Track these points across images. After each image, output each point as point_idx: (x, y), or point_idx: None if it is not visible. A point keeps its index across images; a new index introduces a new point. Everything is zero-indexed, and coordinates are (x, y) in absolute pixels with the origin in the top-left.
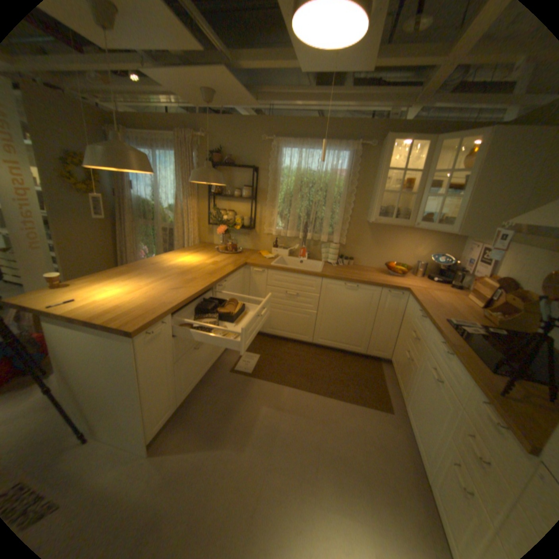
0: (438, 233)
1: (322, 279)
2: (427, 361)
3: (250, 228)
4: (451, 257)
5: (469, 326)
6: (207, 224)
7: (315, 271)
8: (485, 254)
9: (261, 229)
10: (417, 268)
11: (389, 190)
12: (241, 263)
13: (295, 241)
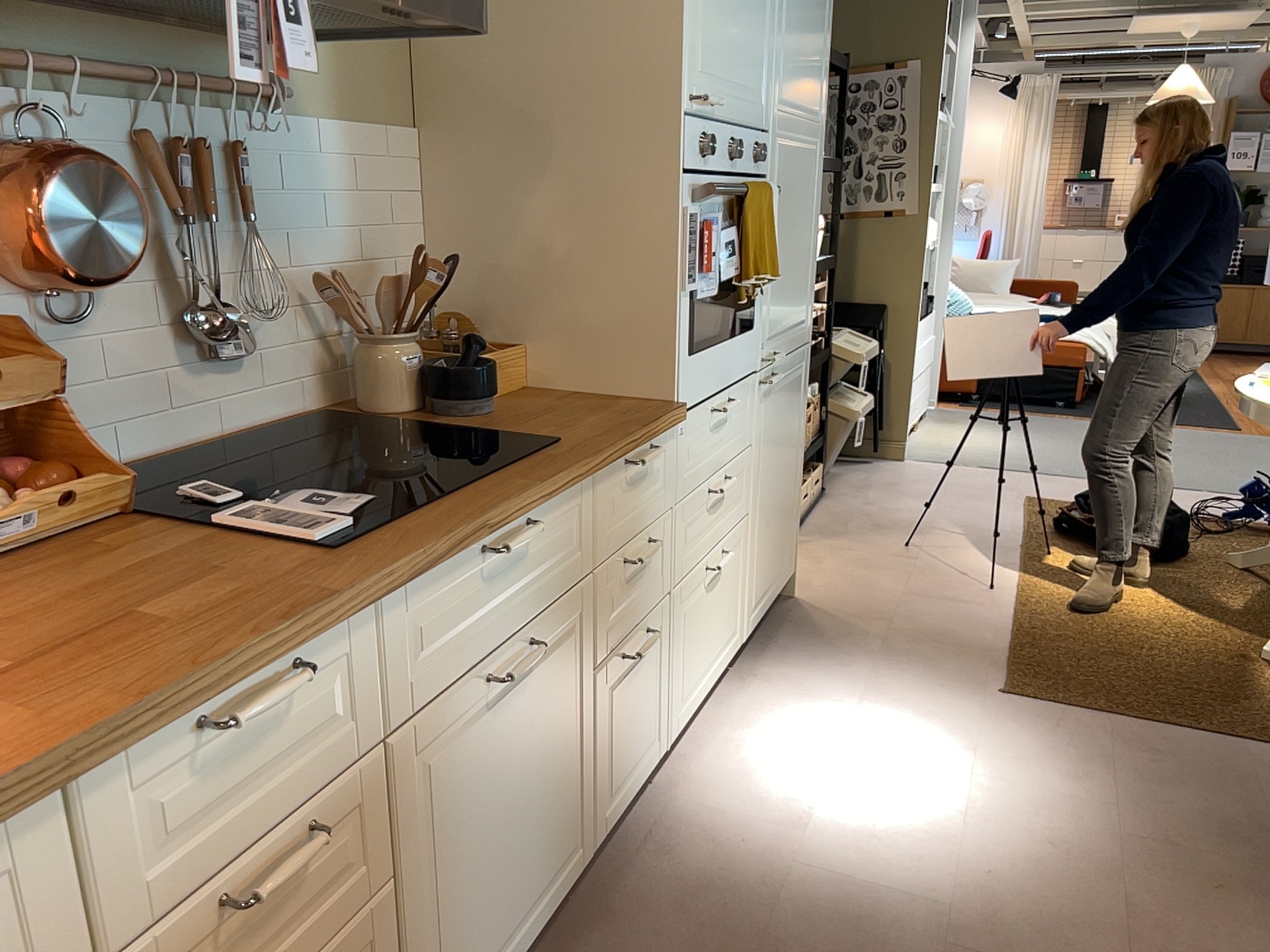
0: None
1: None
2: (425, 757)
3: None
4: None
5: (290, 511)
6: None
7: None
8: None
9: None
10: None
11: None
12: None
13: None
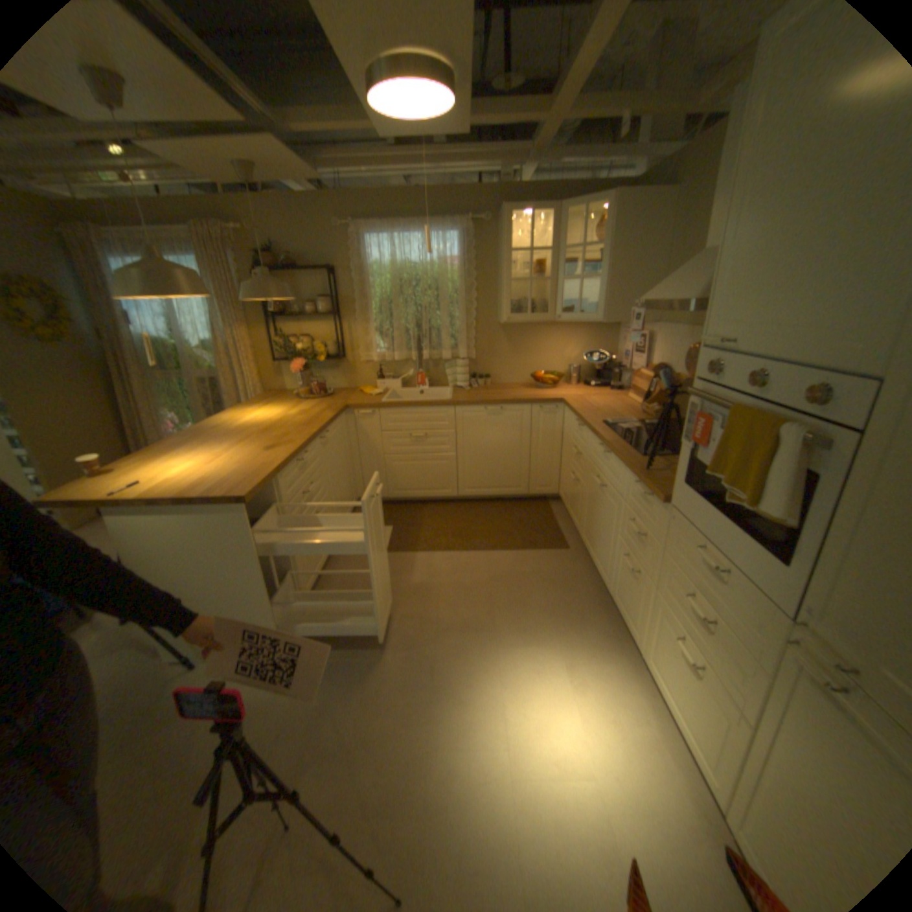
0: (586, 326)
1: (455, 409)
2: (590, 473)
3: (338, 357)
4: (604, 353)
5: (624, 422)
6: (270, 361)
7: (443, 400)
8: (637, 342)
9: (356, 356)
10: (569, 374)
11: (518, 278)
12: (340, 407)
13: (407, 366)
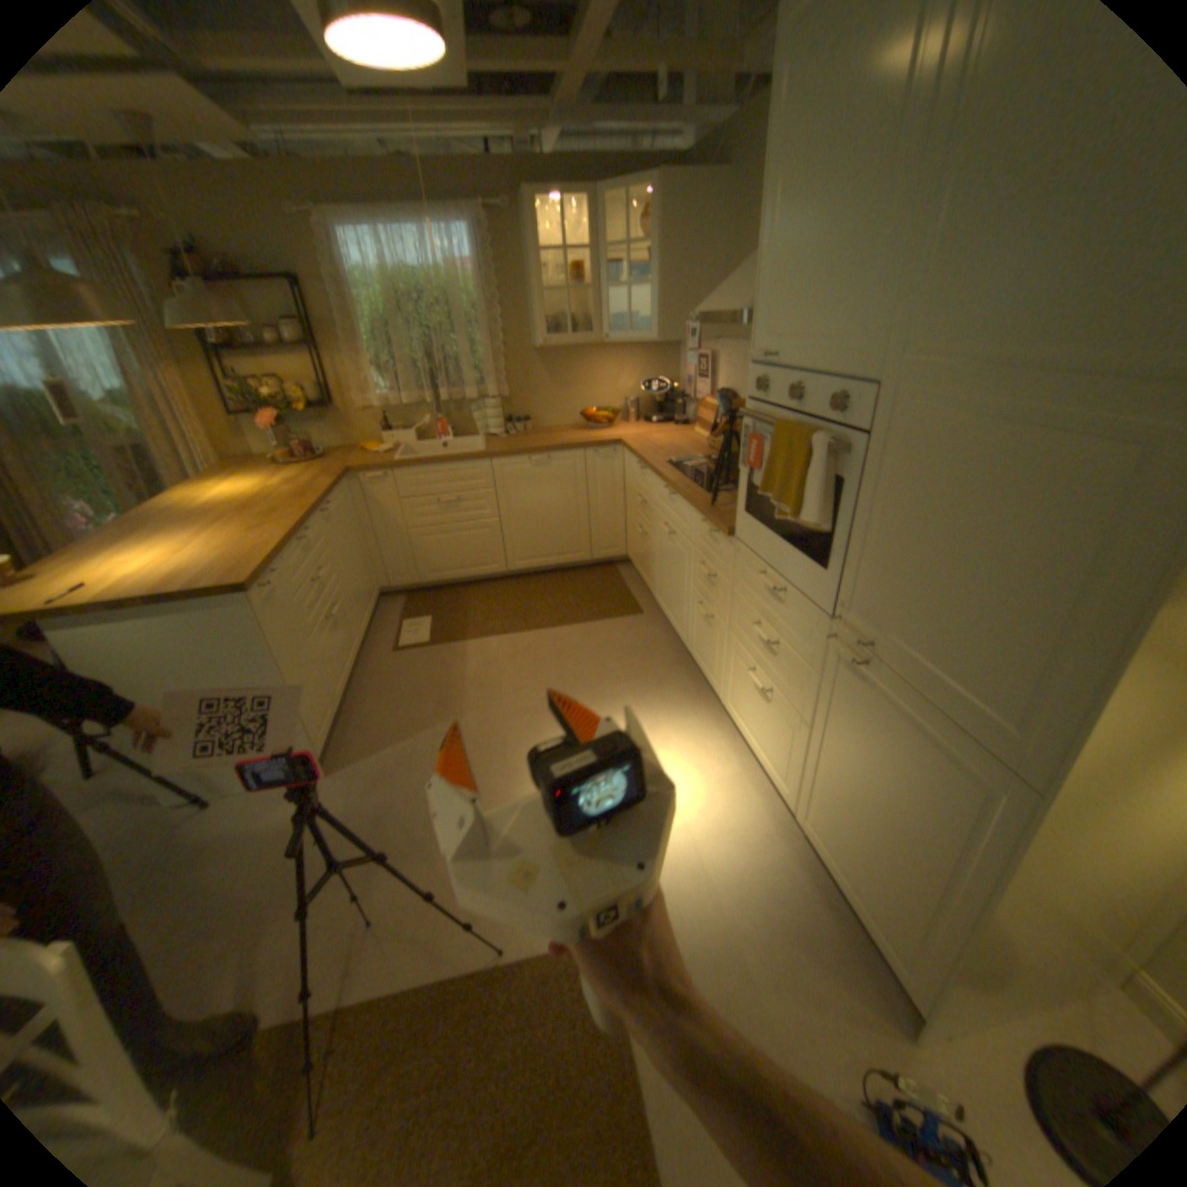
0: (641, 348)
1: (491, 462)
2: (658, 524)
3: (322, 405)
4: (664, 381)
5: (689, 461)
6: (222, 416)
7: (475, 452)
8: (699, 367)
9: (348, 402)
10: (626, 411)
11: (552, 288)
12: (338, 471)
13: (420, 411)
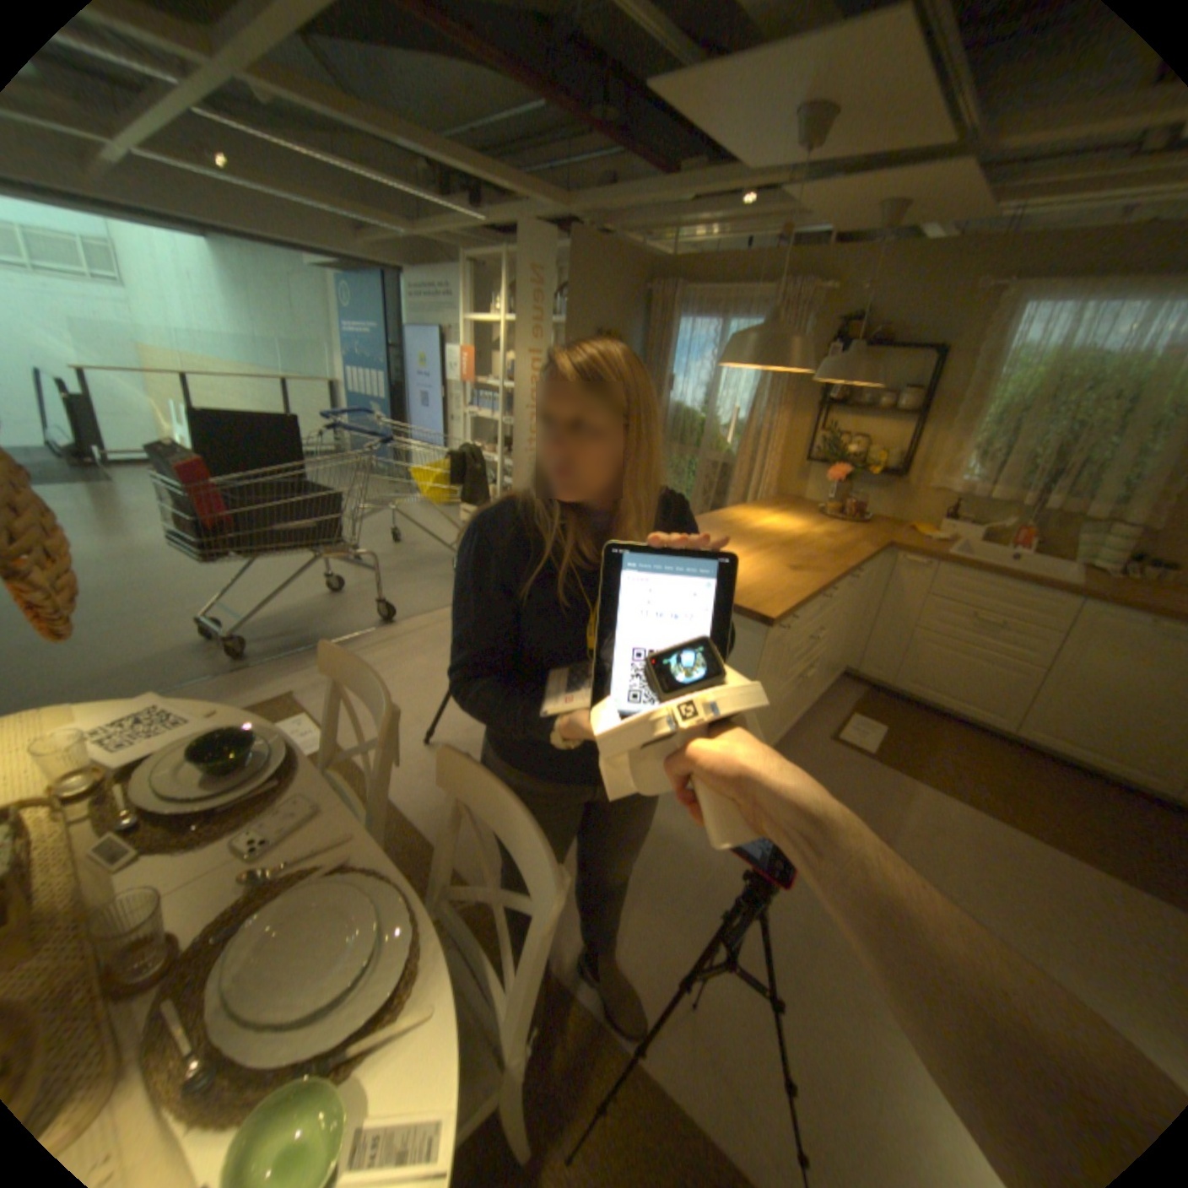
0: None
1: (1085, 602)
2: None
3: (895, 473)
4: None
5: None
6: (799, 459)
7: (1067, 581)
8: None
9: (924, 477)
10: None
11: None
12: (882, 542)
13: (1006, 510)
